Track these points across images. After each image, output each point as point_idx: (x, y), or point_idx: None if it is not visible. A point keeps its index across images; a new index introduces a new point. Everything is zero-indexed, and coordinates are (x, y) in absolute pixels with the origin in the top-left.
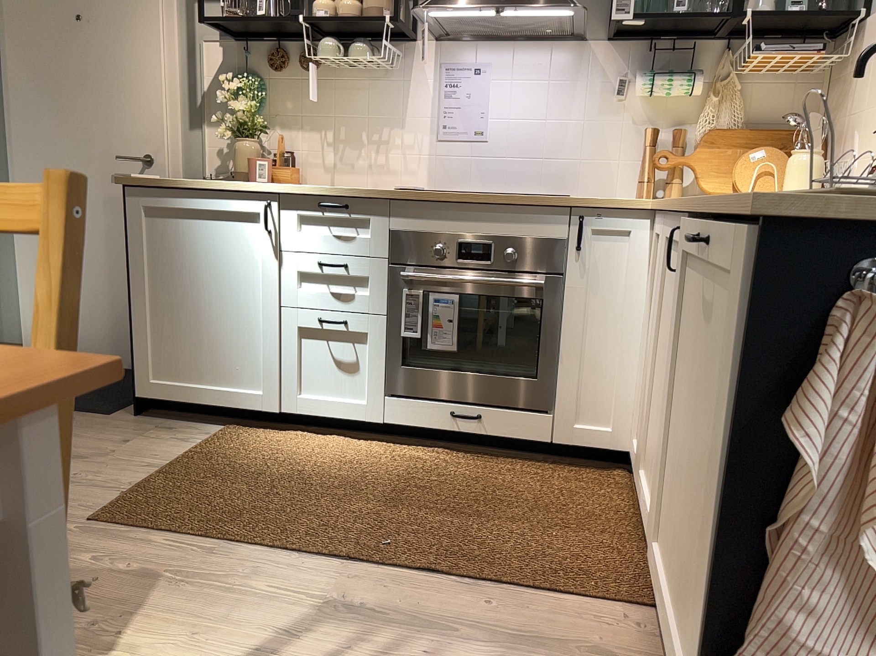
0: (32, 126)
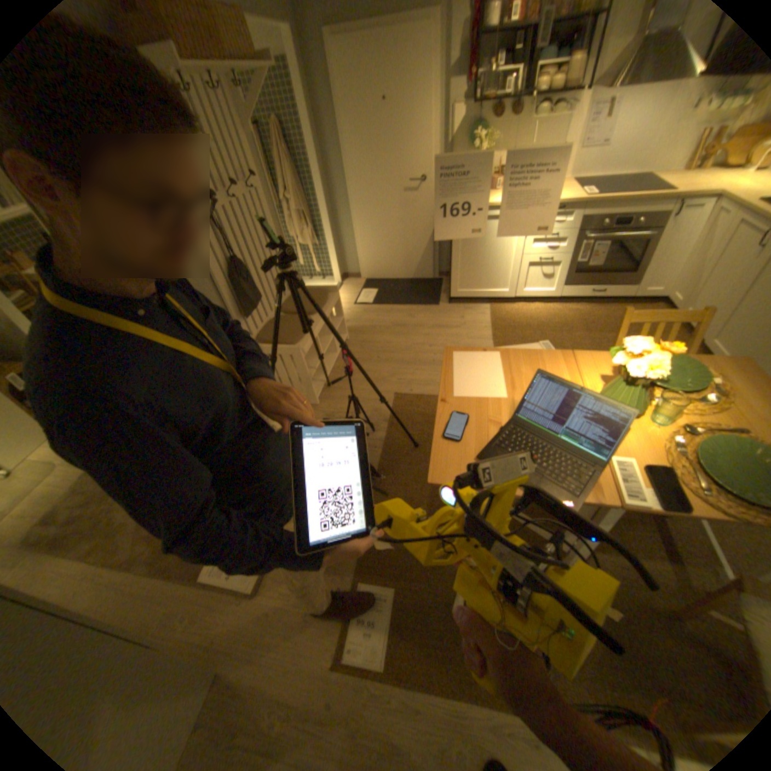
0: (360, 167)
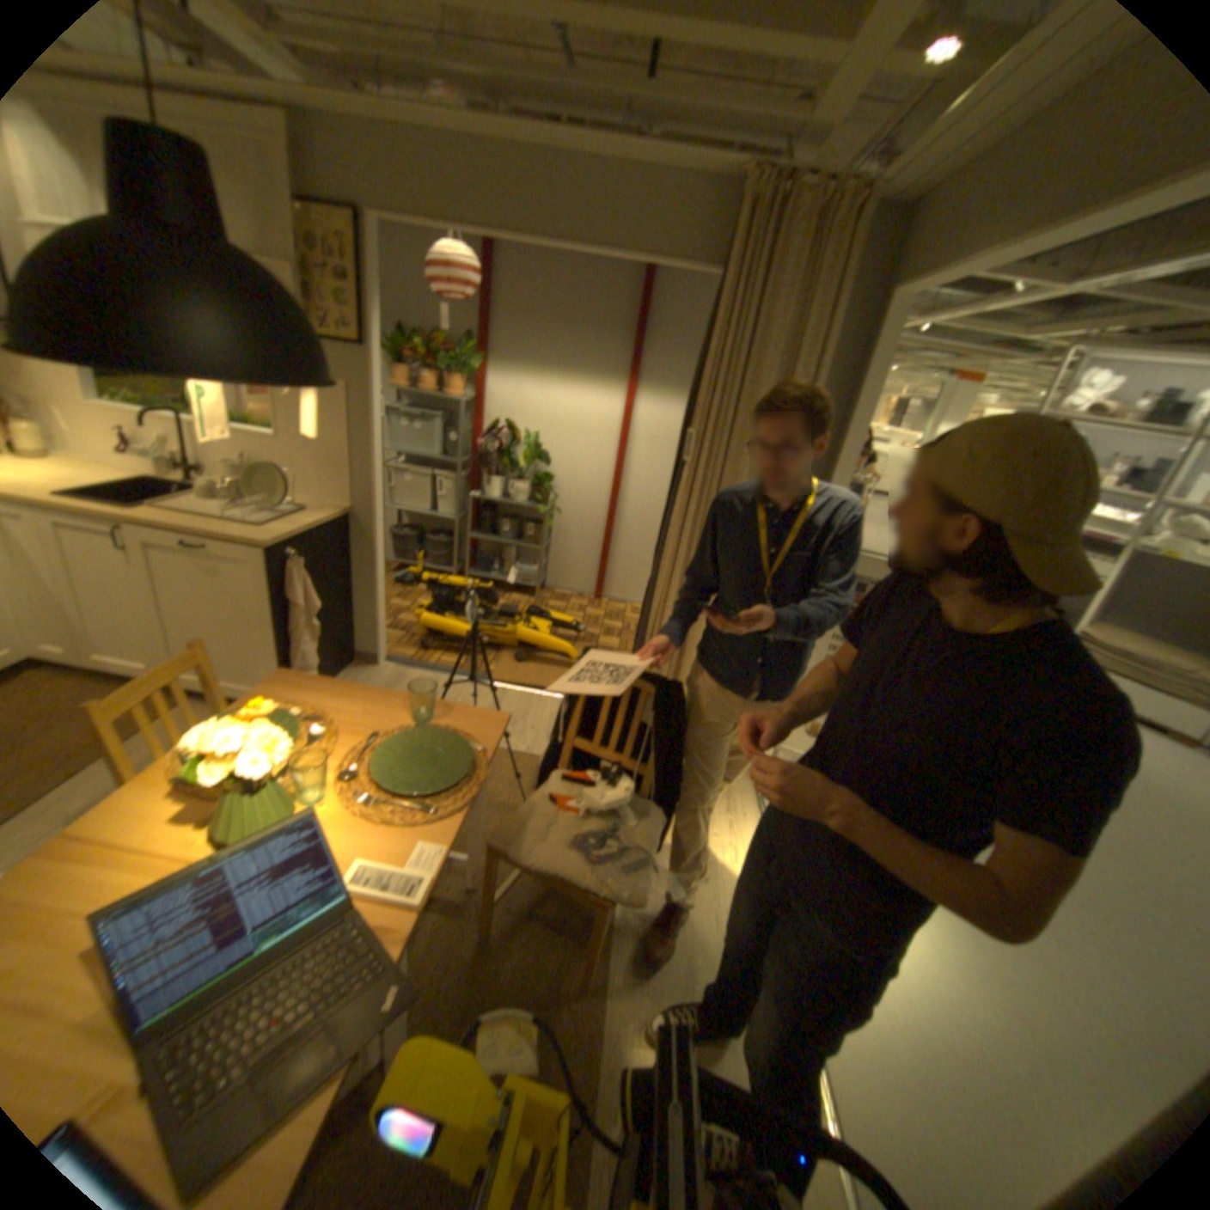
0: None
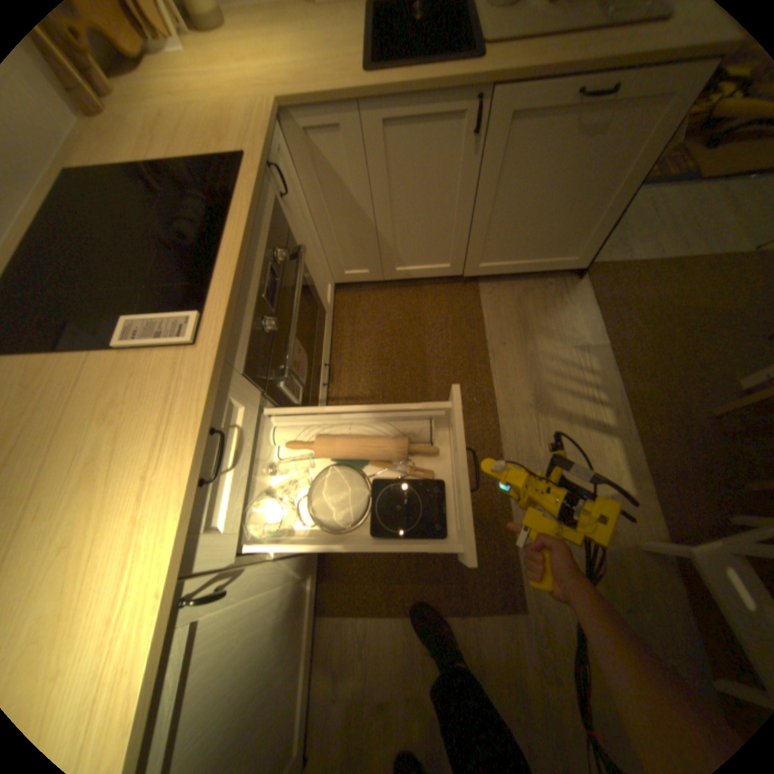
0: None
